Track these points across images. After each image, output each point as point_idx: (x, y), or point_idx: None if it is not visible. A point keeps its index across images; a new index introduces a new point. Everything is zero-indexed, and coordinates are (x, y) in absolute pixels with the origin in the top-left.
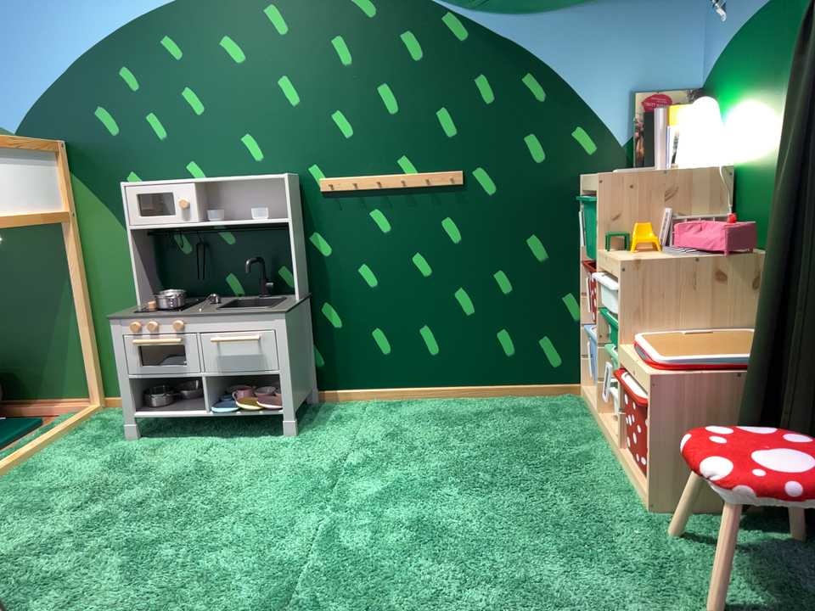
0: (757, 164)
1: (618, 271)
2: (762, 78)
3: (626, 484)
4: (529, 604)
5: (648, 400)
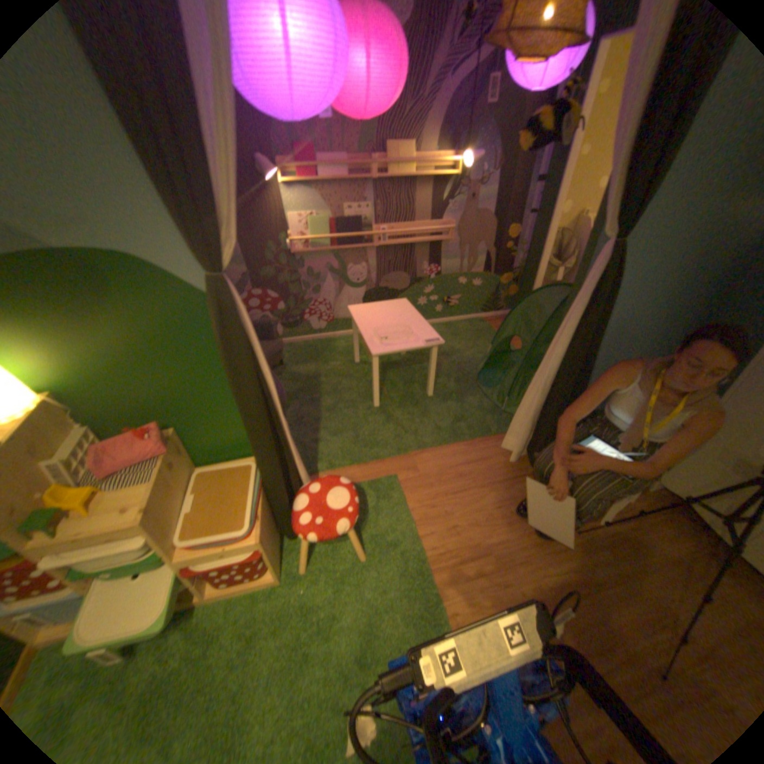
0: (99, 382)
1: (132, 531)
2: (58, 319)
3: (240, 598)
4: (374, 657)
5: (250, 553)
